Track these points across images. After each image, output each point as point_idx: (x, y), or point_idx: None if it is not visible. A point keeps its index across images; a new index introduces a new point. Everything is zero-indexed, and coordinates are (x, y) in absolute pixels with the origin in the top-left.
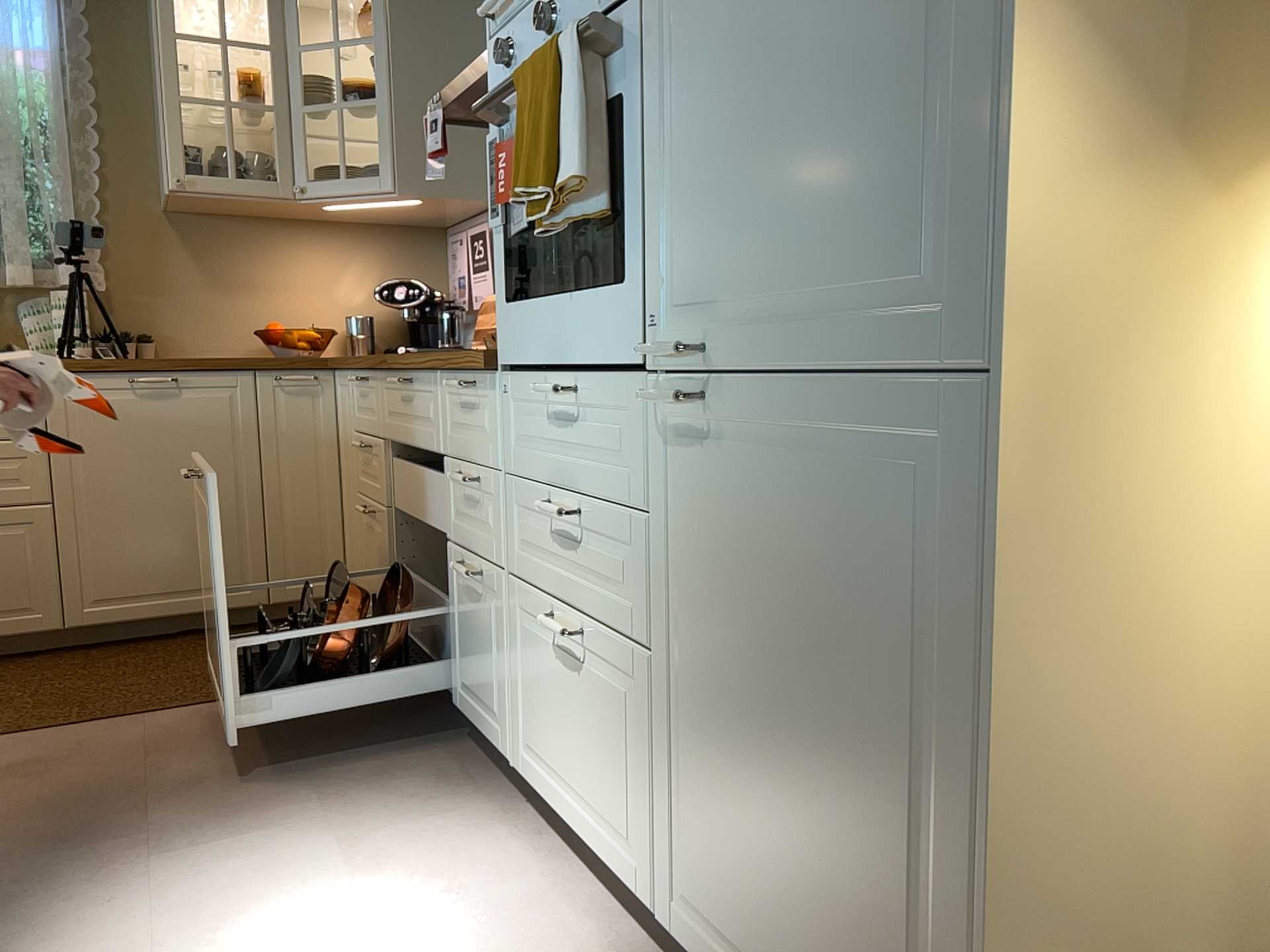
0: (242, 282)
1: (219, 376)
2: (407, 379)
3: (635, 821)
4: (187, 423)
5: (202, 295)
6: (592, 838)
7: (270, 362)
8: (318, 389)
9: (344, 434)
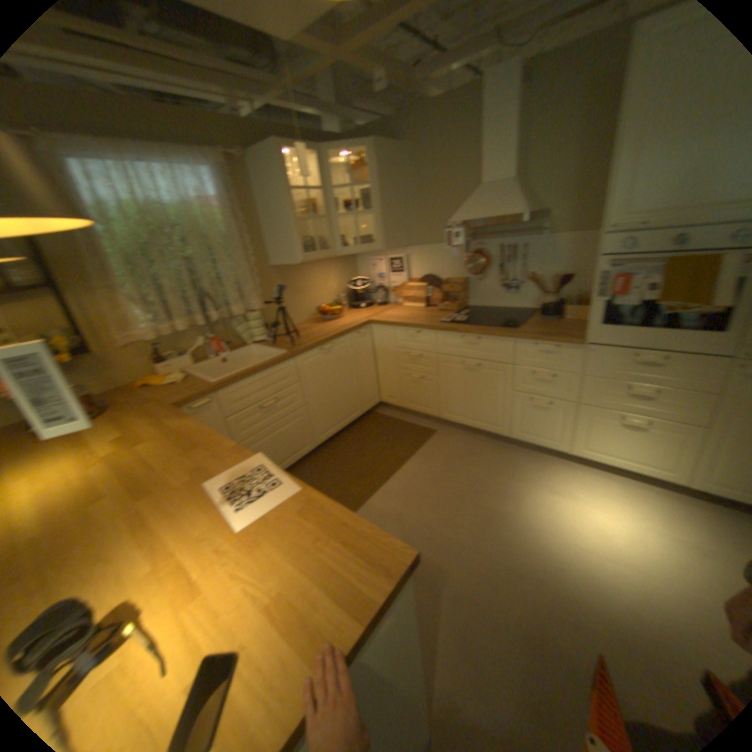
0: (298, 292)
1: (340, 339)
2: (476, 338)
3: (674, 465)
4: (334, 360)
5: (286, 301)
6: (636, 469)
7: (353, 329)
8: (365, 334)
9: (381, 349)
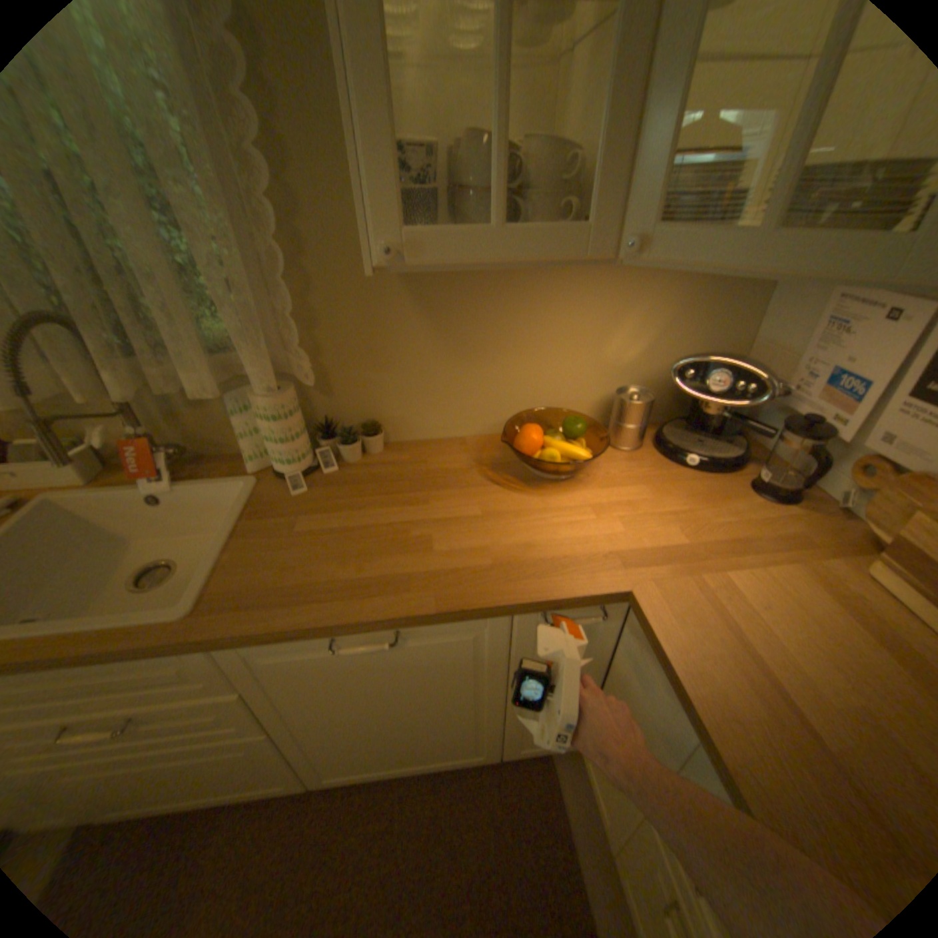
0: (488, 344)
1: (461, 623)
2: None
3: None
4: (417, 667)
5: (437, 365)
6: None
7: (541, 606)
8: (603, 618)
9: (638, 705)
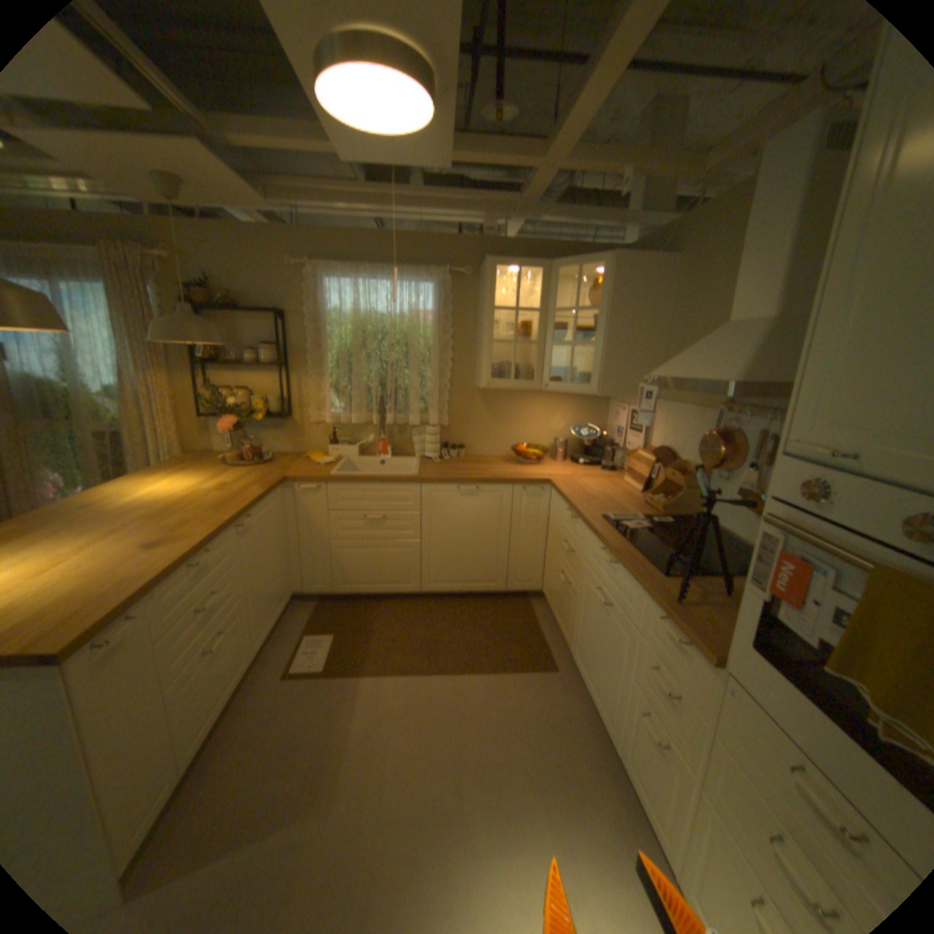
0: (506, 419)
1: (496, 486)
2: (614, 561)
3: None
4: (479, 507)
5: (487, 425)
6: None
7: (521, 481)
8: (541, 494)
9: (553, 522)
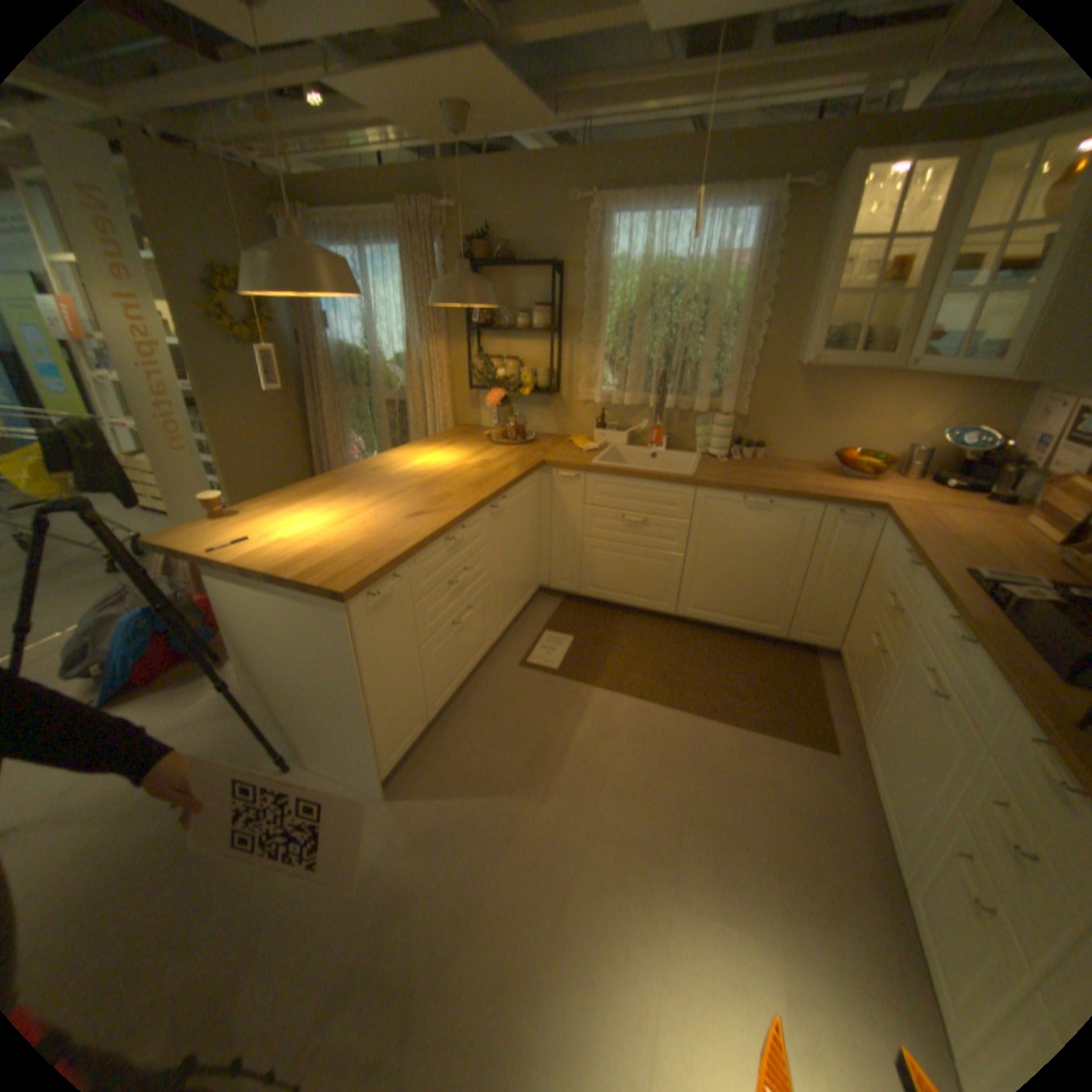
0: (837, 412)
1: (800, 504)
2: (972, 640)
3: None
4: (770, 528)
5: (805, 418)
6: None
7: (840, 501)
8: (870, 523)
9: (880, 565)
